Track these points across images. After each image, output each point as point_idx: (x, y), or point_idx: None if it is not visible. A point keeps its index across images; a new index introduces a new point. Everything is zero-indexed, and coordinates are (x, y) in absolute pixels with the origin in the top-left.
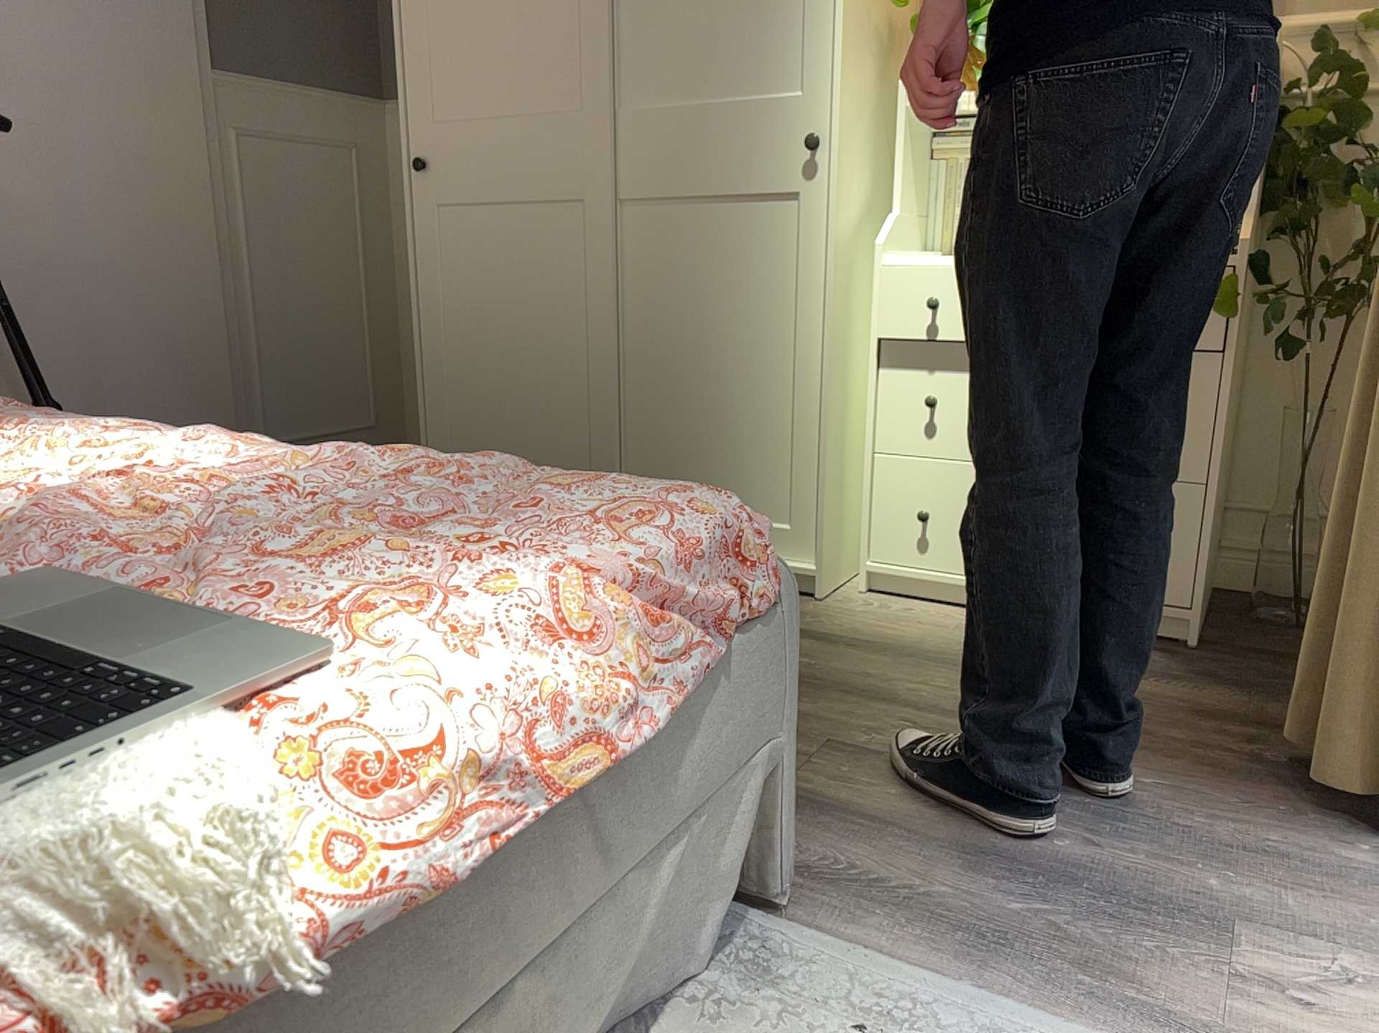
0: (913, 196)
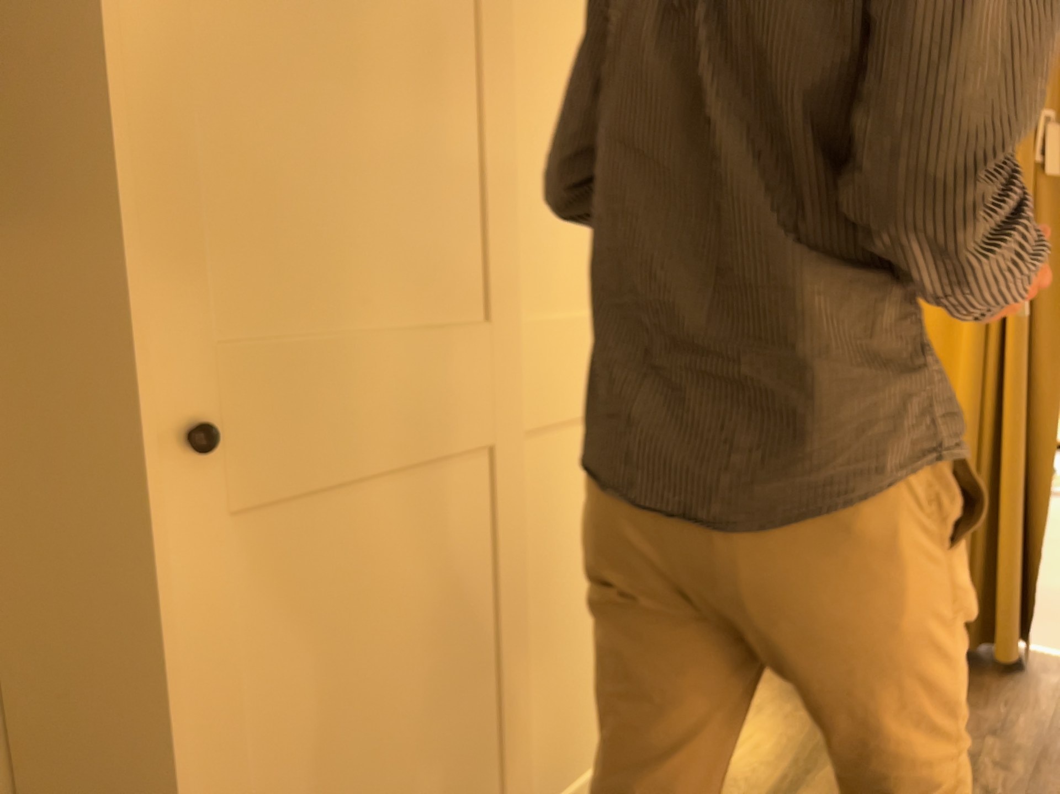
0: None
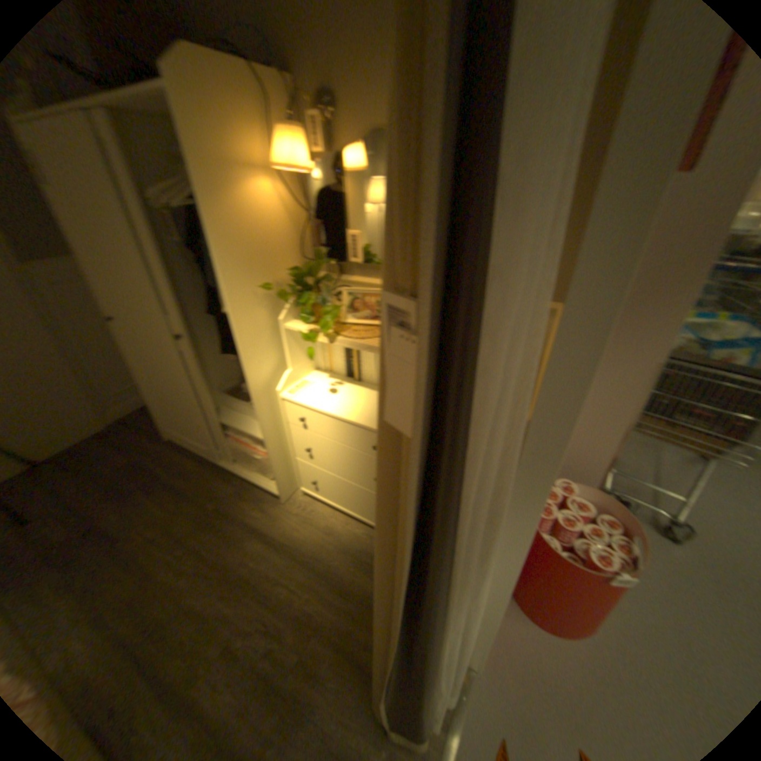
0: (299, 356)
